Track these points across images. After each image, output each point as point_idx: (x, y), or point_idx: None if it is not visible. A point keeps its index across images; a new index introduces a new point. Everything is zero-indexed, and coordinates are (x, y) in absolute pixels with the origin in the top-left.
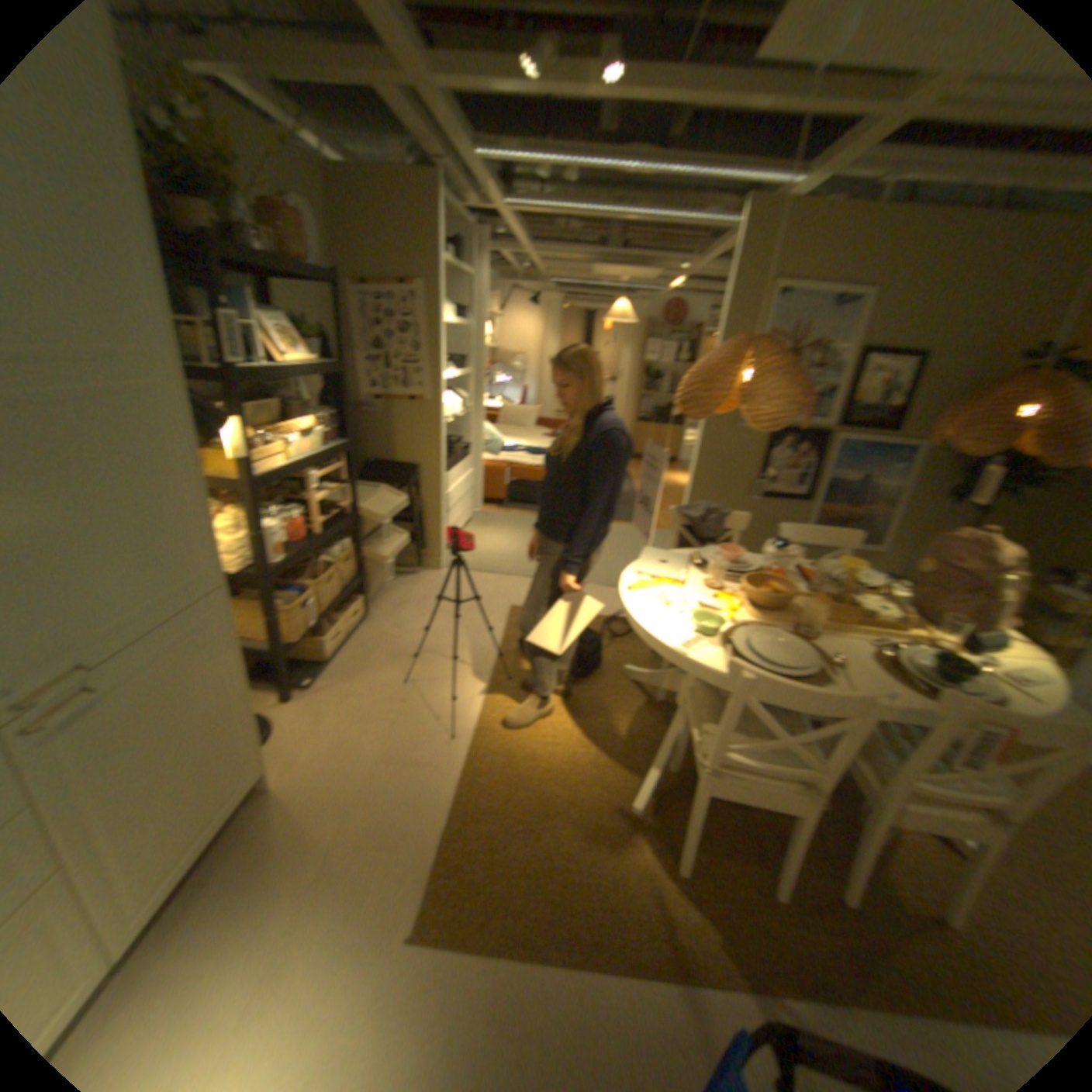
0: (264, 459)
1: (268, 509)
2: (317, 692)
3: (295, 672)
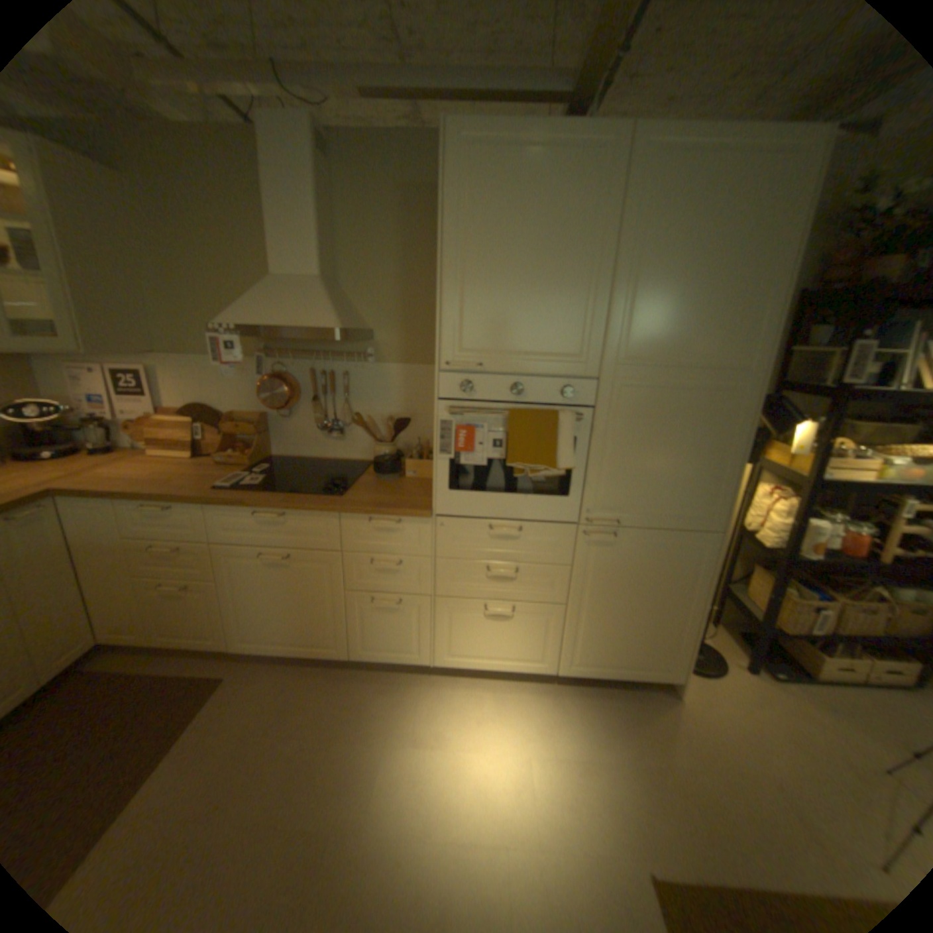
0: (857, 470)
1: (843, 516)
2: (791, 694)
3: (788, 667)
